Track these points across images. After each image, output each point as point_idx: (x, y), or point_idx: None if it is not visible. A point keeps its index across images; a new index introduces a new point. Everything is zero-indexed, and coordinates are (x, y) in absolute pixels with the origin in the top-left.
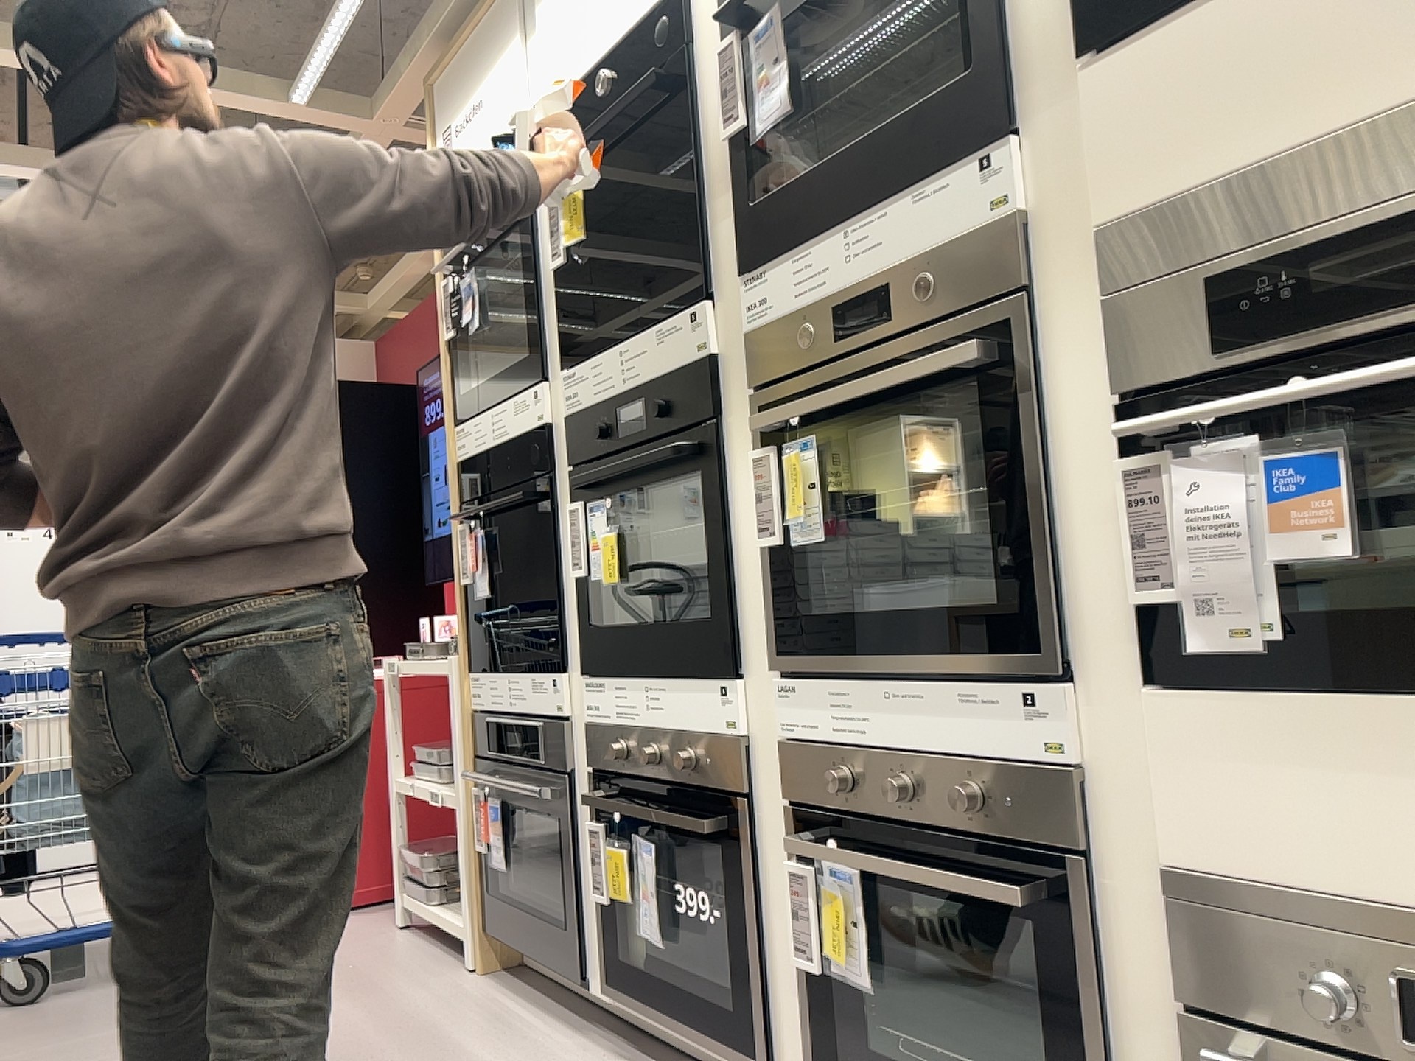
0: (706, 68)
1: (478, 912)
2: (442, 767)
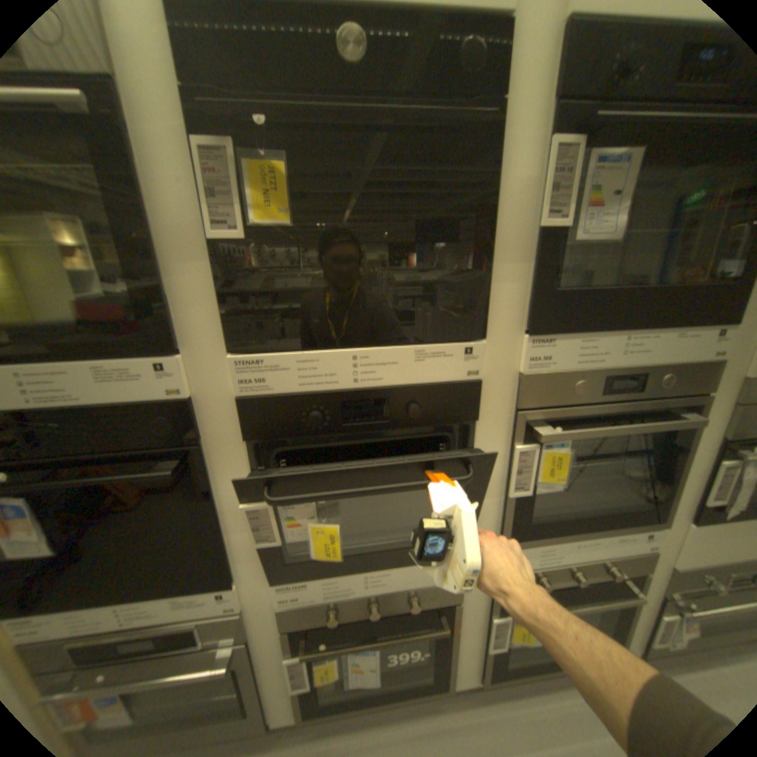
0: (528, 138)
1: None
2: None
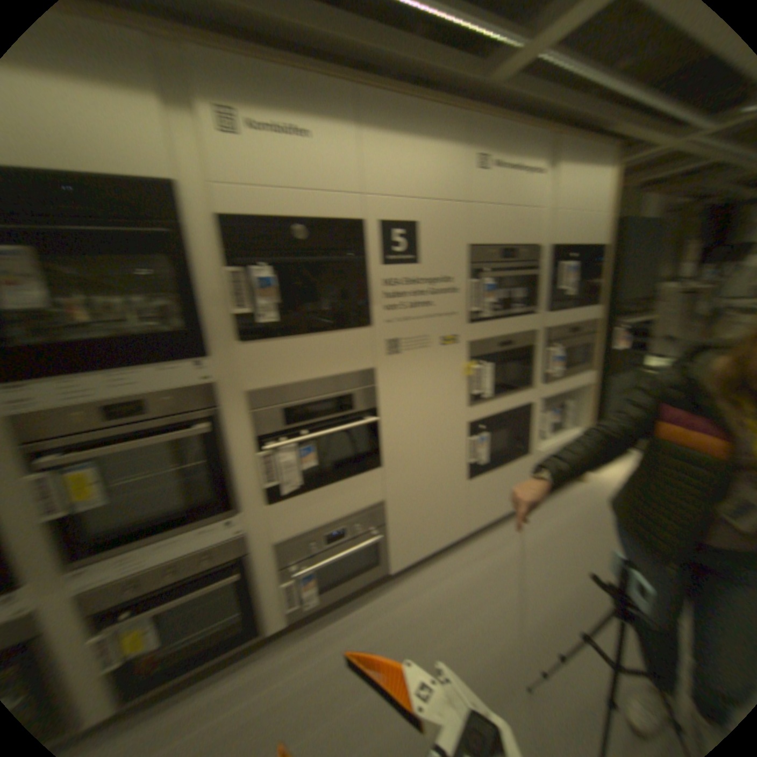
0: None
1: None
2: None
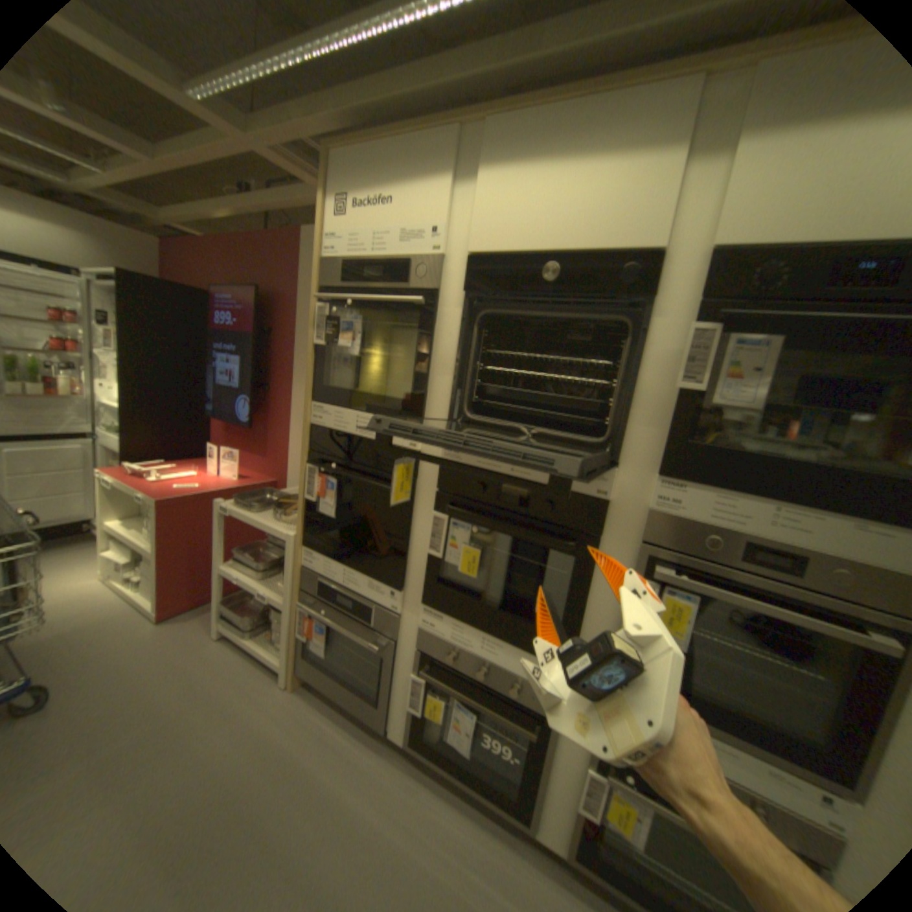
0: (672, 324)
1: (292, 665)
2: (260, 574)
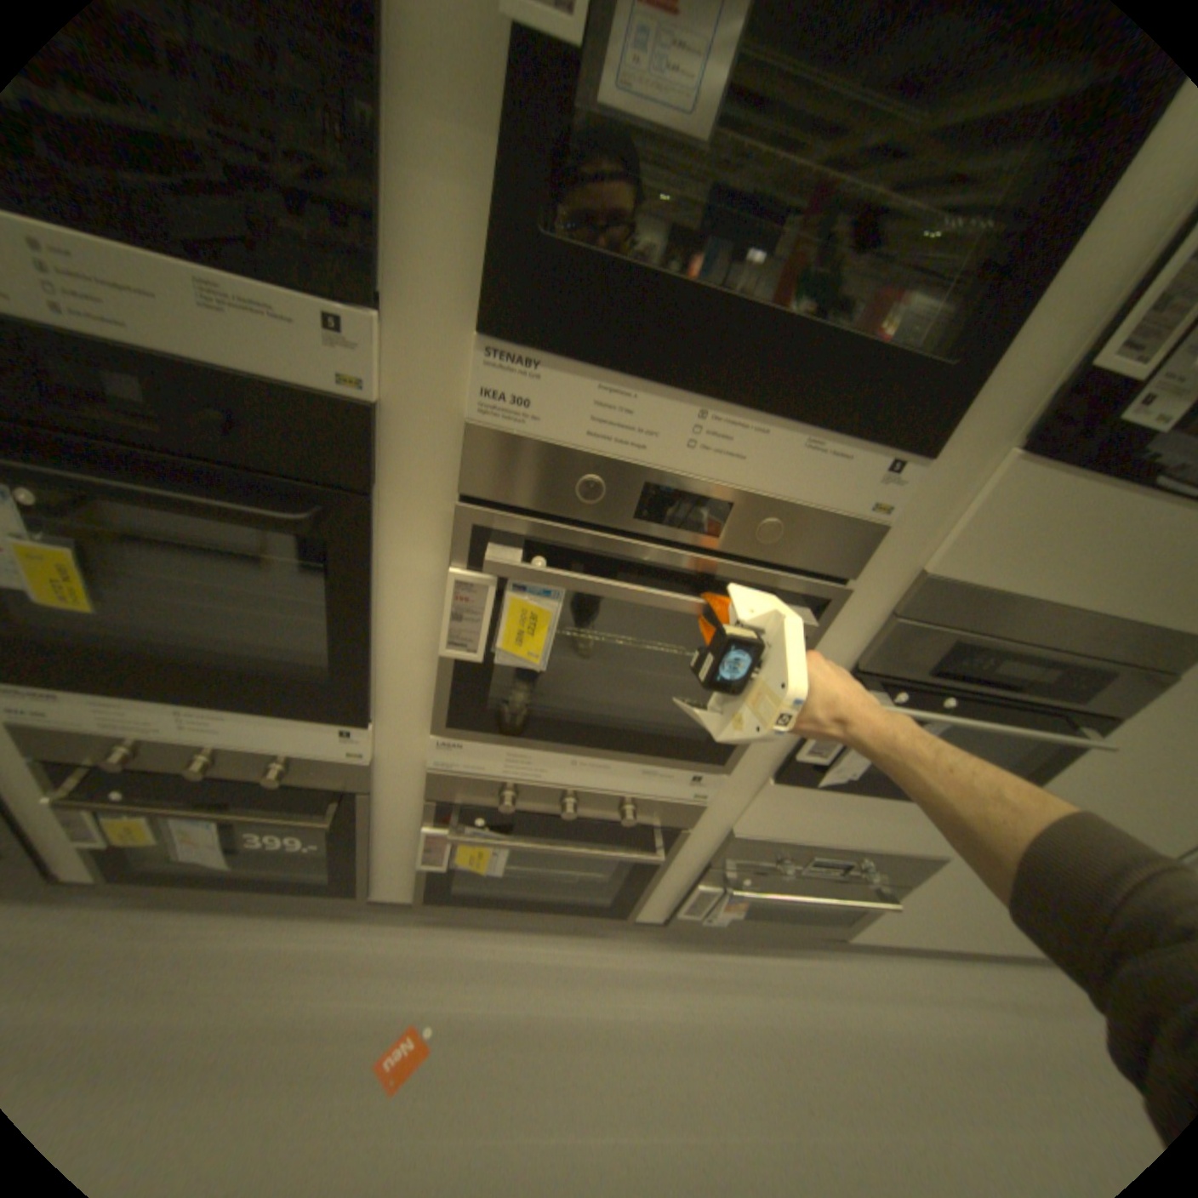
0: None
1: None
2: None
